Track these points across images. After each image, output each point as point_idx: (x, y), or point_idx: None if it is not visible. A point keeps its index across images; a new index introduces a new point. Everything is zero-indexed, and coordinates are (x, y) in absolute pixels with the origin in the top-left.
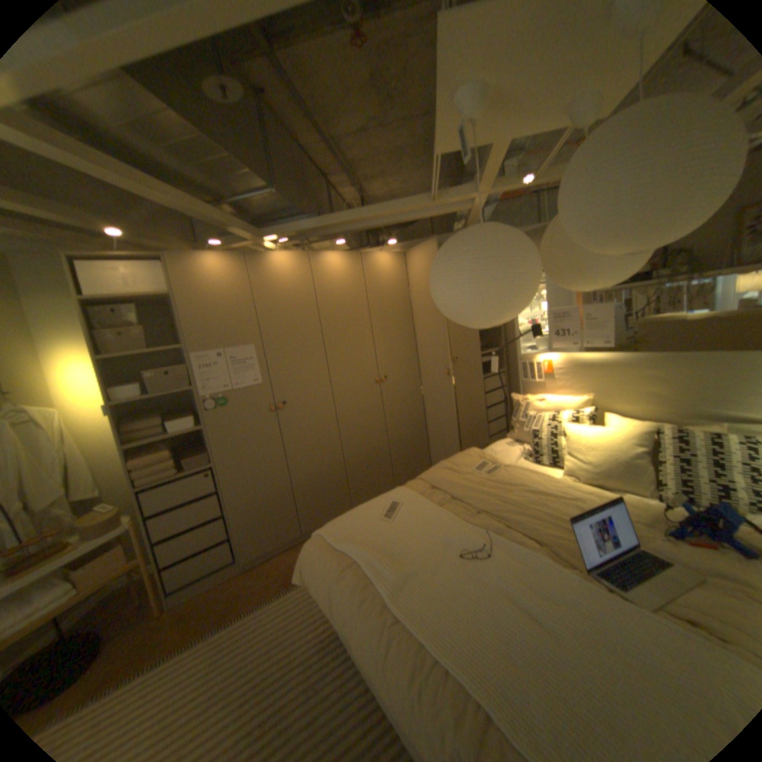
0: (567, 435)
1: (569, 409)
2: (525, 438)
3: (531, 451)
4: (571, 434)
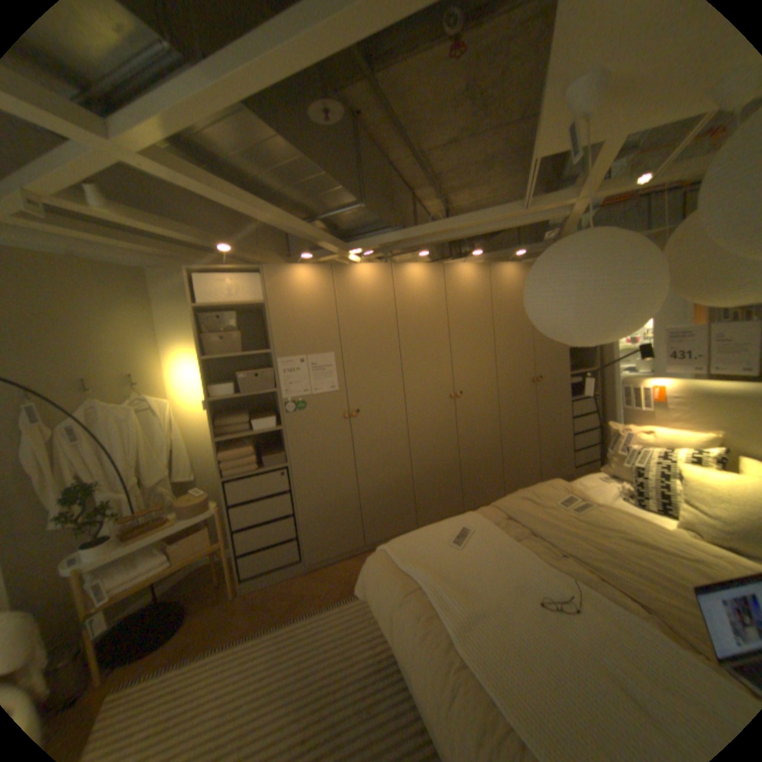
0: (685, 479)
1: (689, 447)
2: (626, 475)
3: (634, 492)
4: (692, 479)
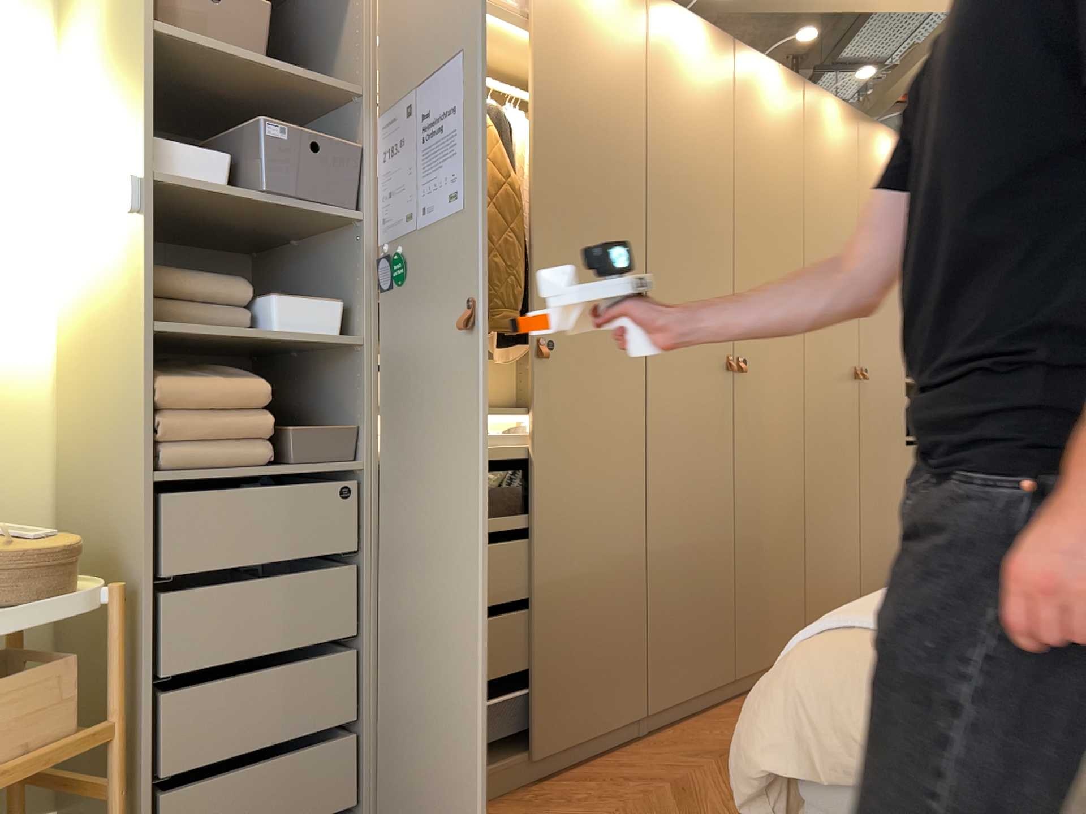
0: None
1: None
2: None
3: None
4: None
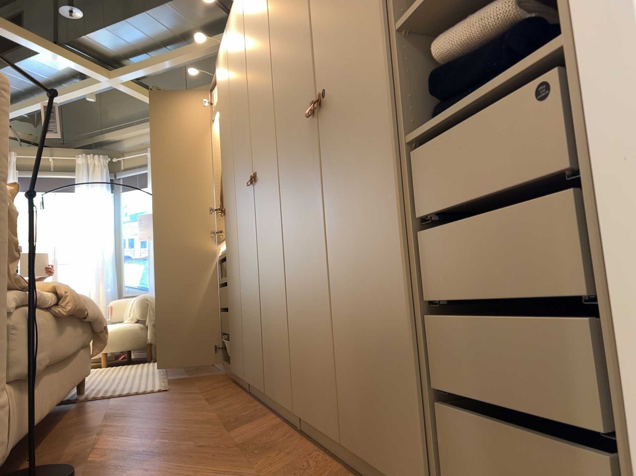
0: None
1: None
2: None
3: None
4: None
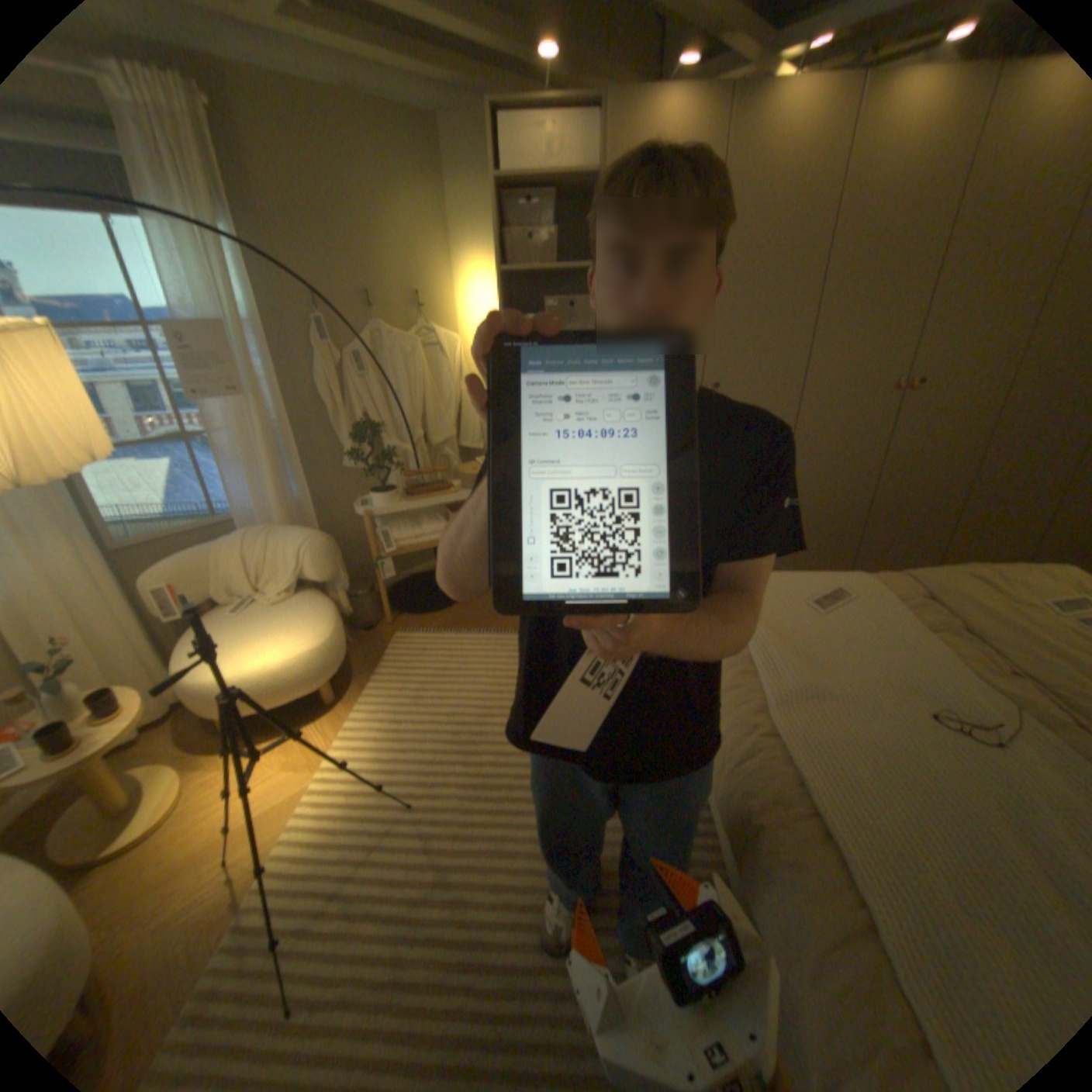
0: None
1: None
2: None
3: None
4: None
